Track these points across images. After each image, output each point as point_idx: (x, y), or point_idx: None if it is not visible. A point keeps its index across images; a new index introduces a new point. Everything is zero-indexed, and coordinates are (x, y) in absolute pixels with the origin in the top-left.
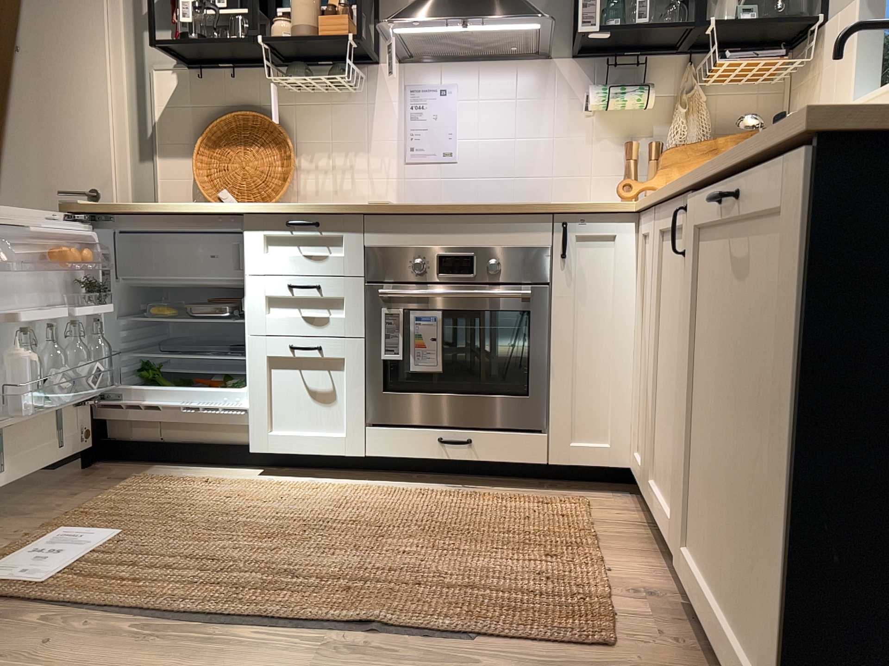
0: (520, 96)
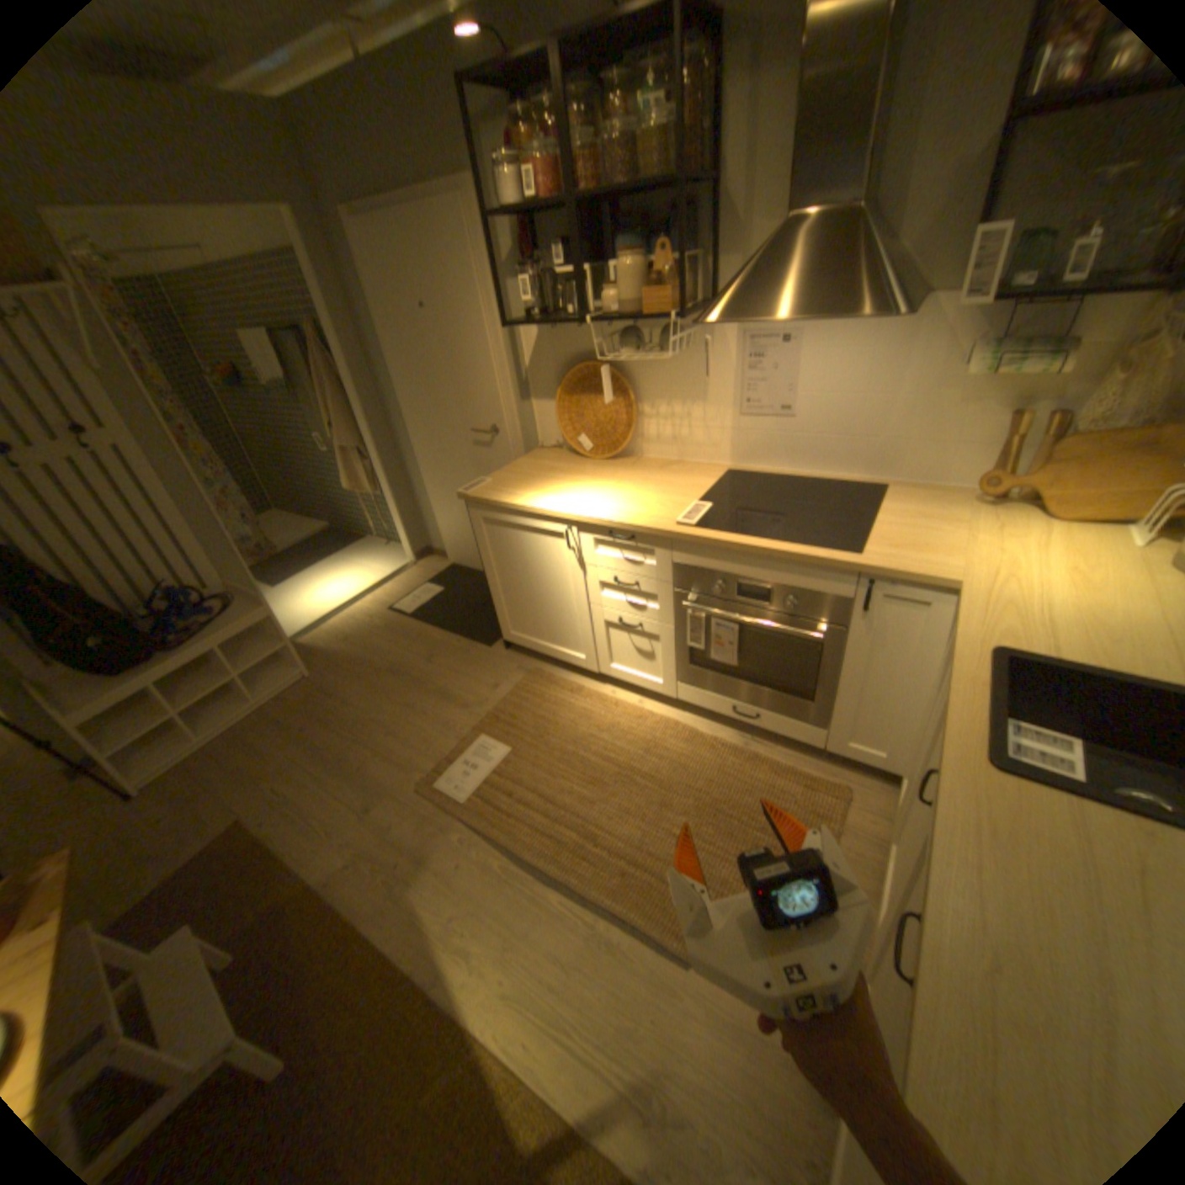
0: (881, 342)
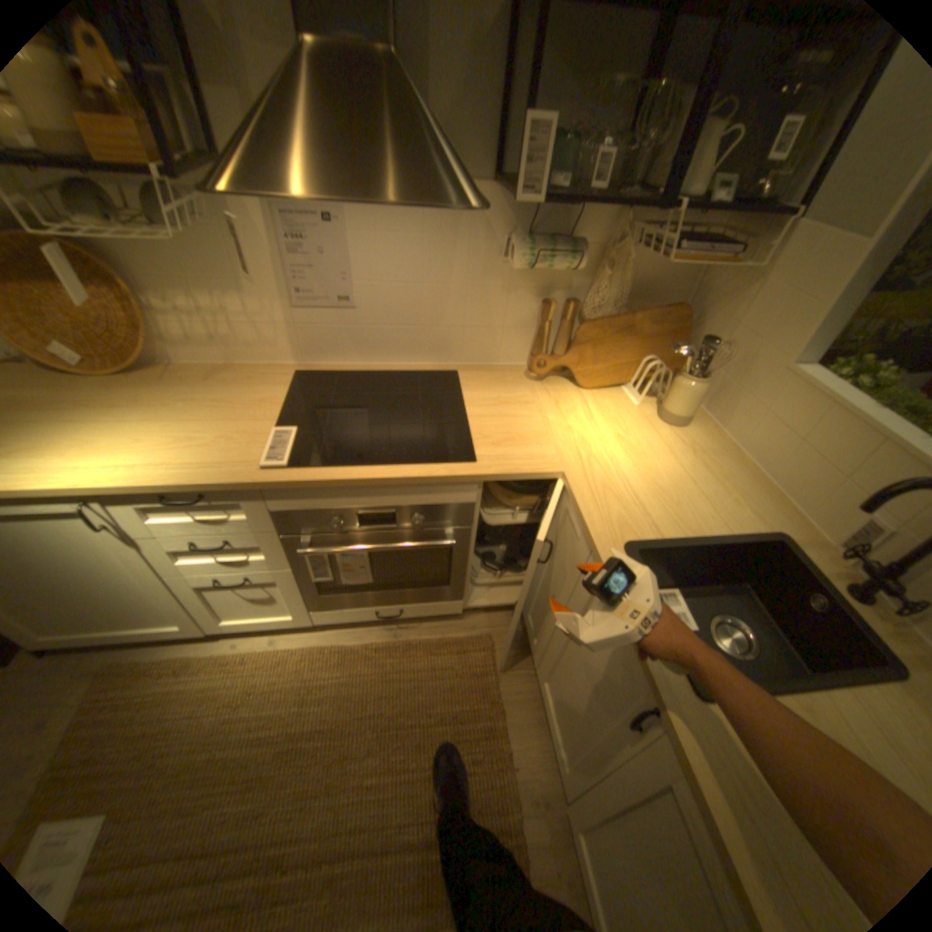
0: (430, 230)
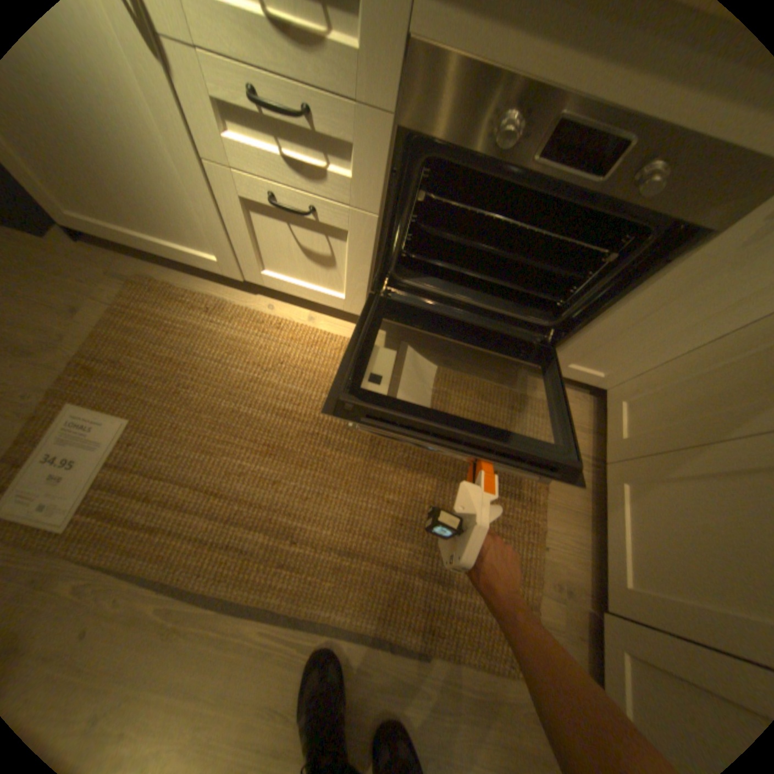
0: None
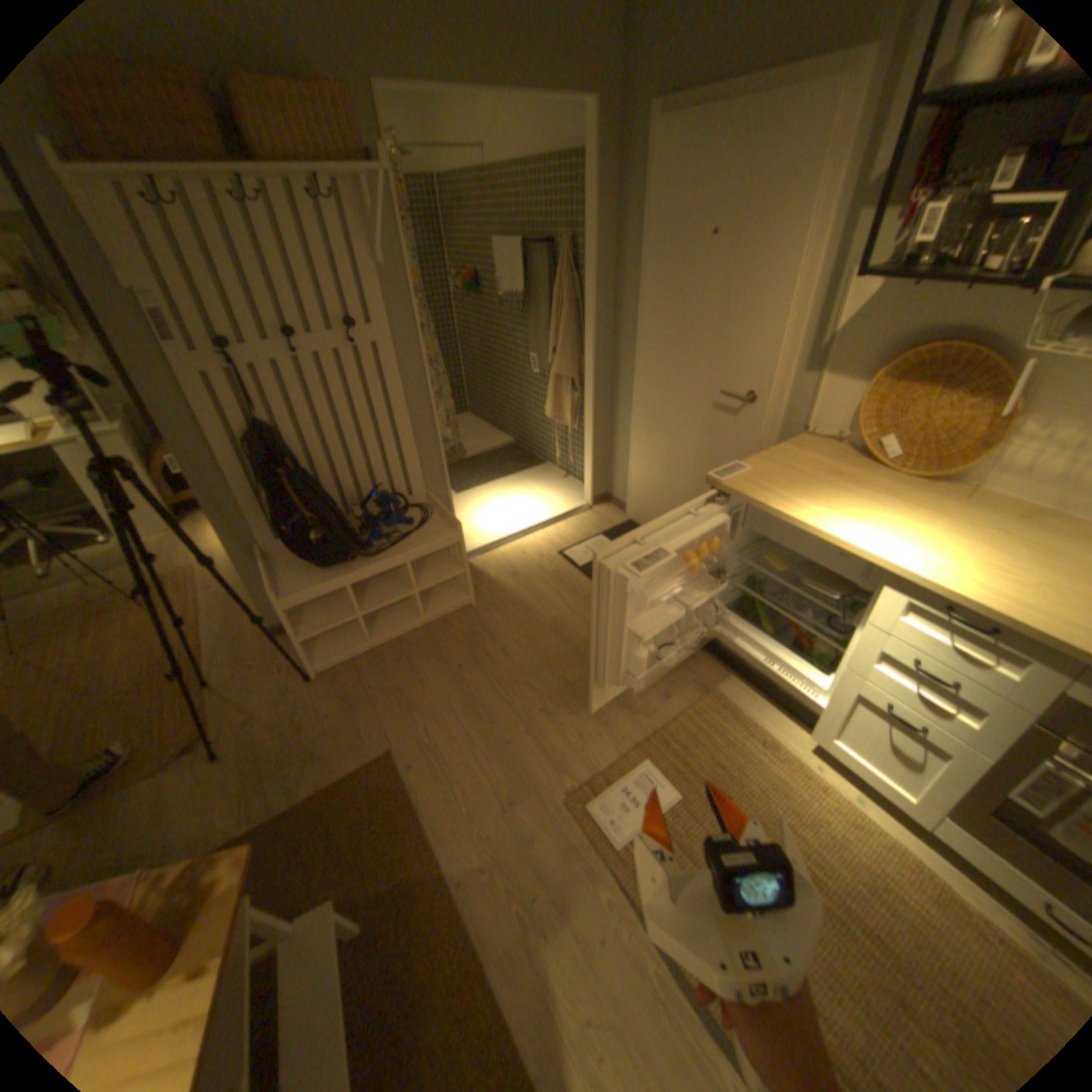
0: None
